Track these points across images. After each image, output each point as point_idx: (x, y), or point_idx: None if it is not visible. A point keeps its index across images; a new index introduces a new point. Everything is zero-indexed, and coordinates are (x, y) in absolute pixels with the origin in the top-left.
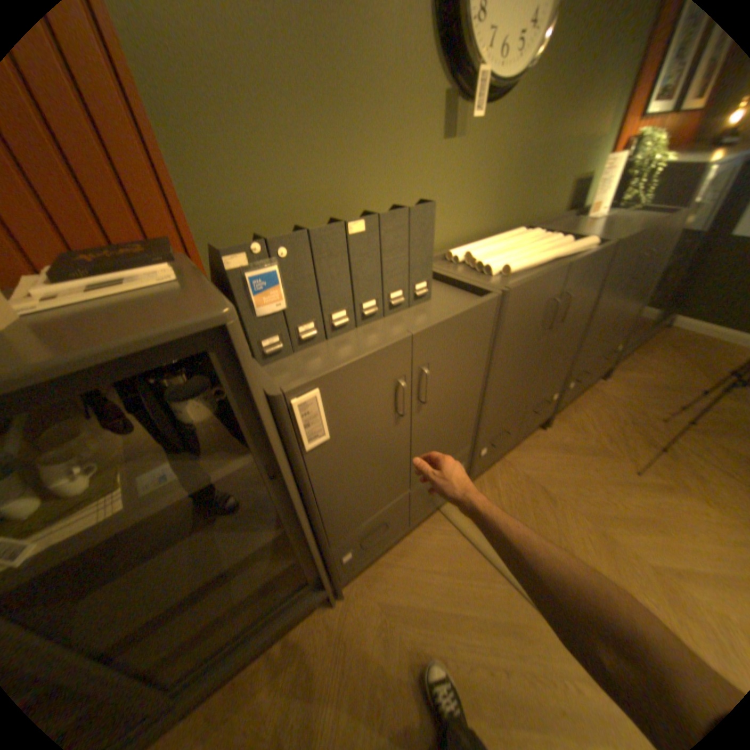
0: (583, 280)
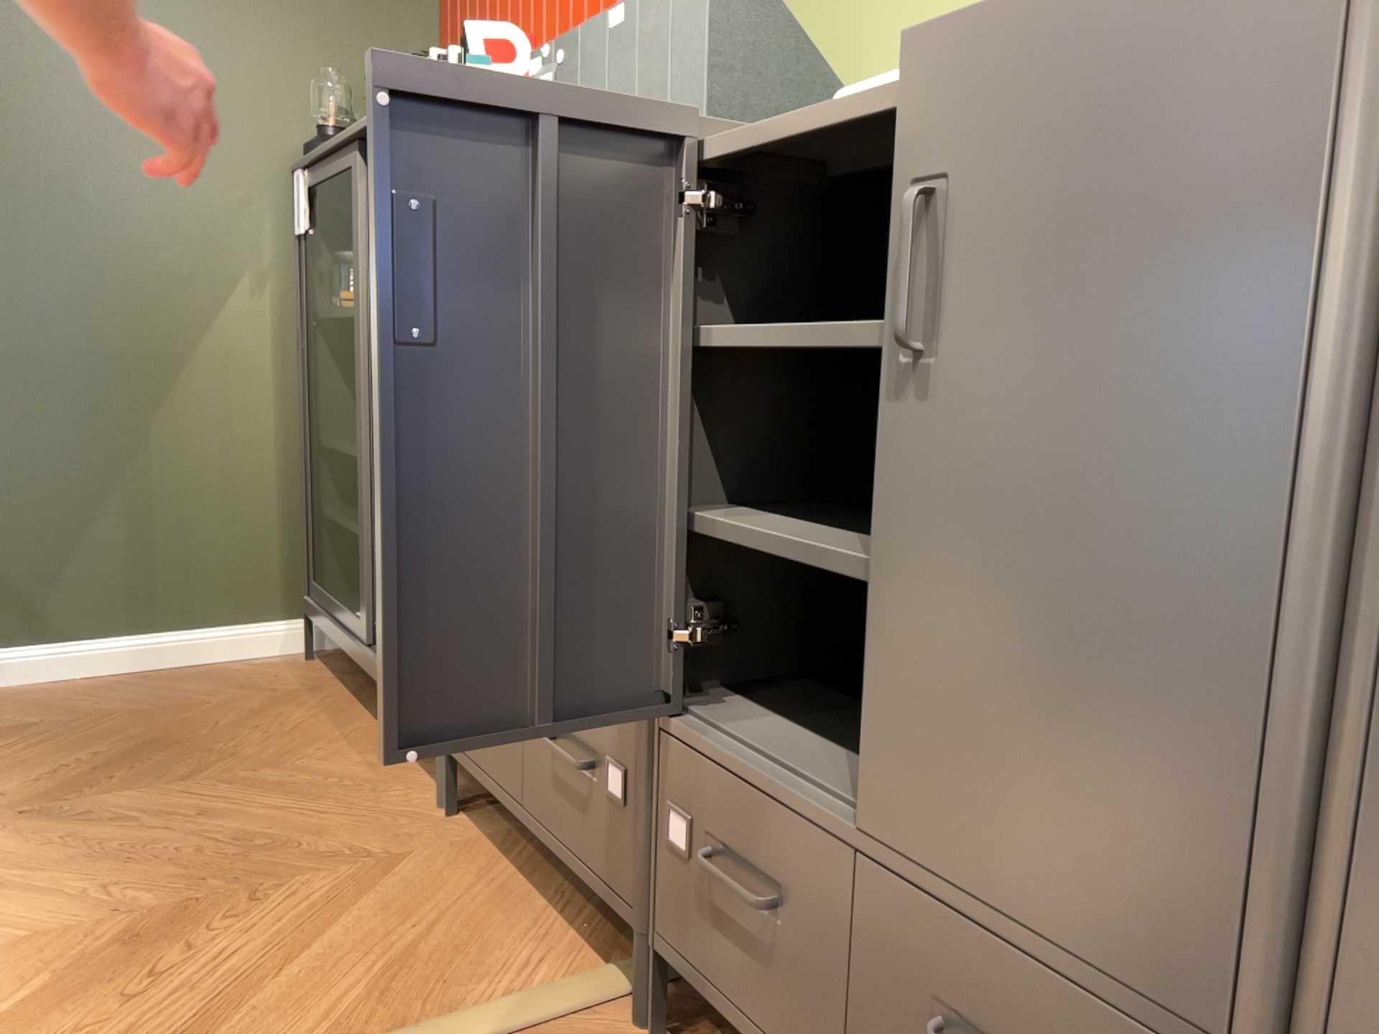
0: (1049, 142)
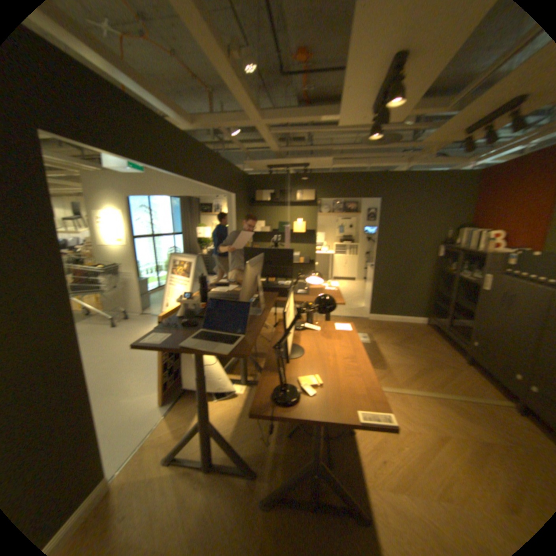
0: None
